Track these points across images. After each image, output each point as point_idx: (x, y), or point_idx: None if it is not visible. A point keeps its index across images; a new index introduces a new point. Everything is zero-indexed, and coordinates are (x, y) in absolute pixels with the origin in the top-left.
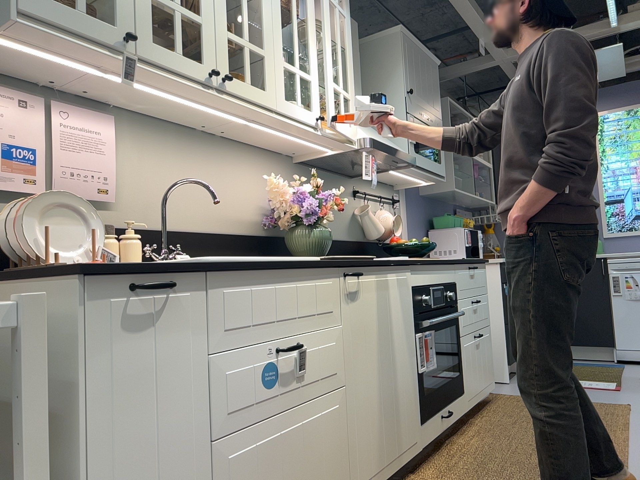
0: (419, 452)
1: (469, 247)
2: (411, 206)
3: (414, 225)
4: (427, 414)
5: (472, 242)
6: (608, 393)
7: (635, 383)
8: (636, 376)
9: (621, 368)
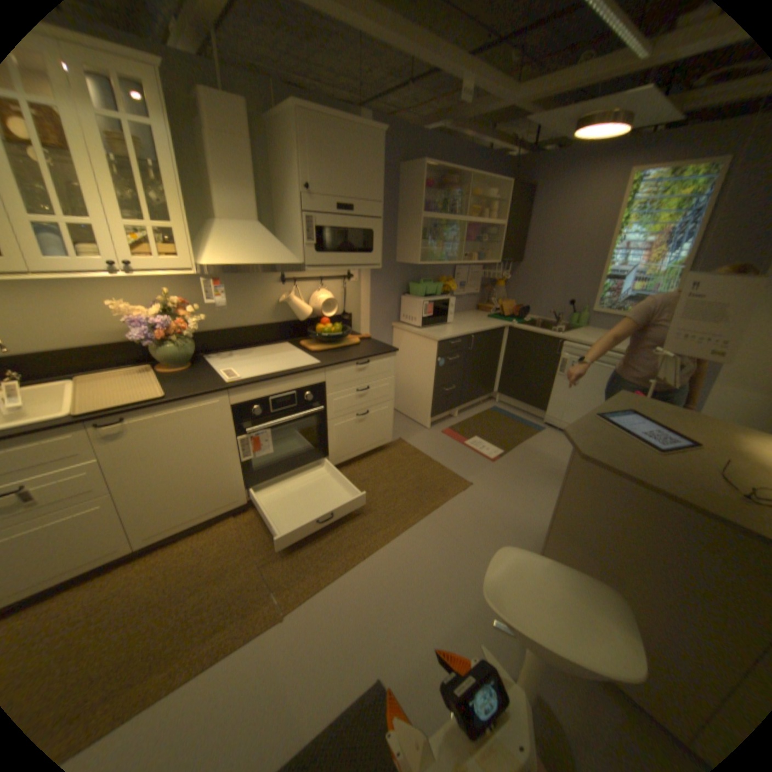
0: (242, 505)
1: (426, 318)
2: (377, 275)
3: (379, 293)
4: (256, 482)
5: (432, 312)
6: (479, 464)
7: (518, 456)
8: (531, 448)
9: (534, 434)
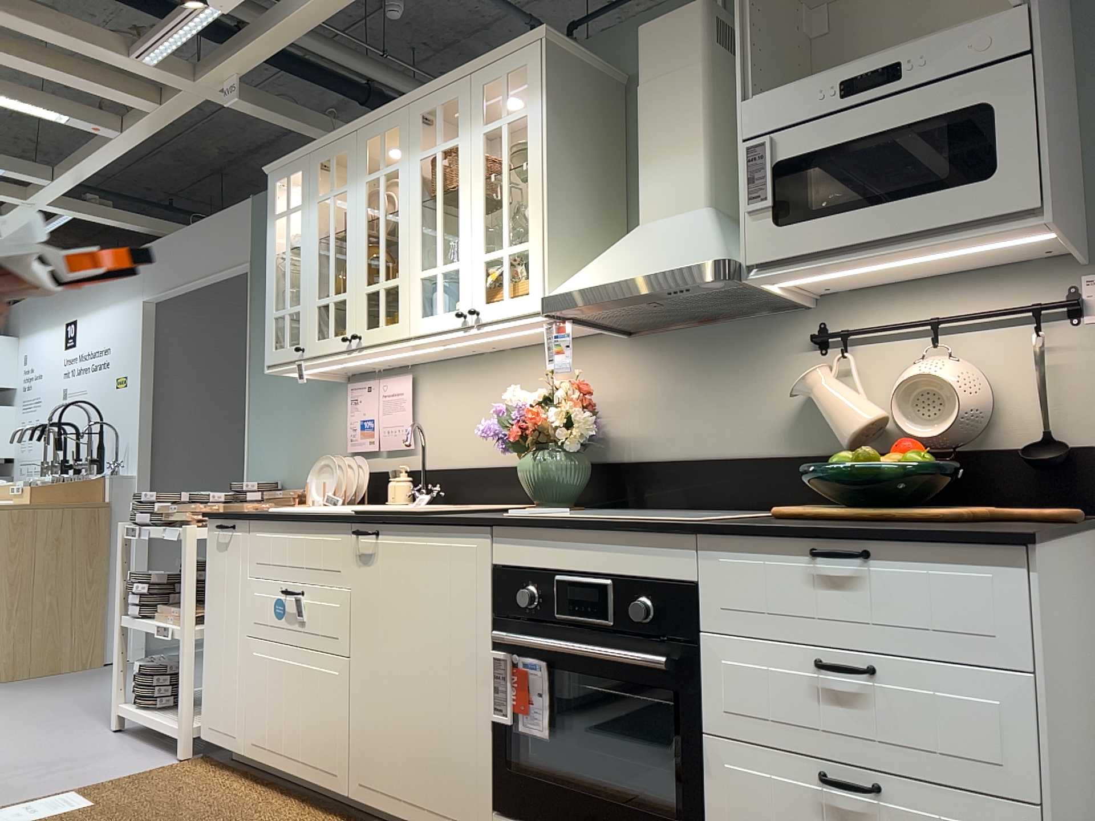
0: None
1: None
2: None
3: None
4: (514, 808)
5: None
6: None
7: None
8: None
9: None
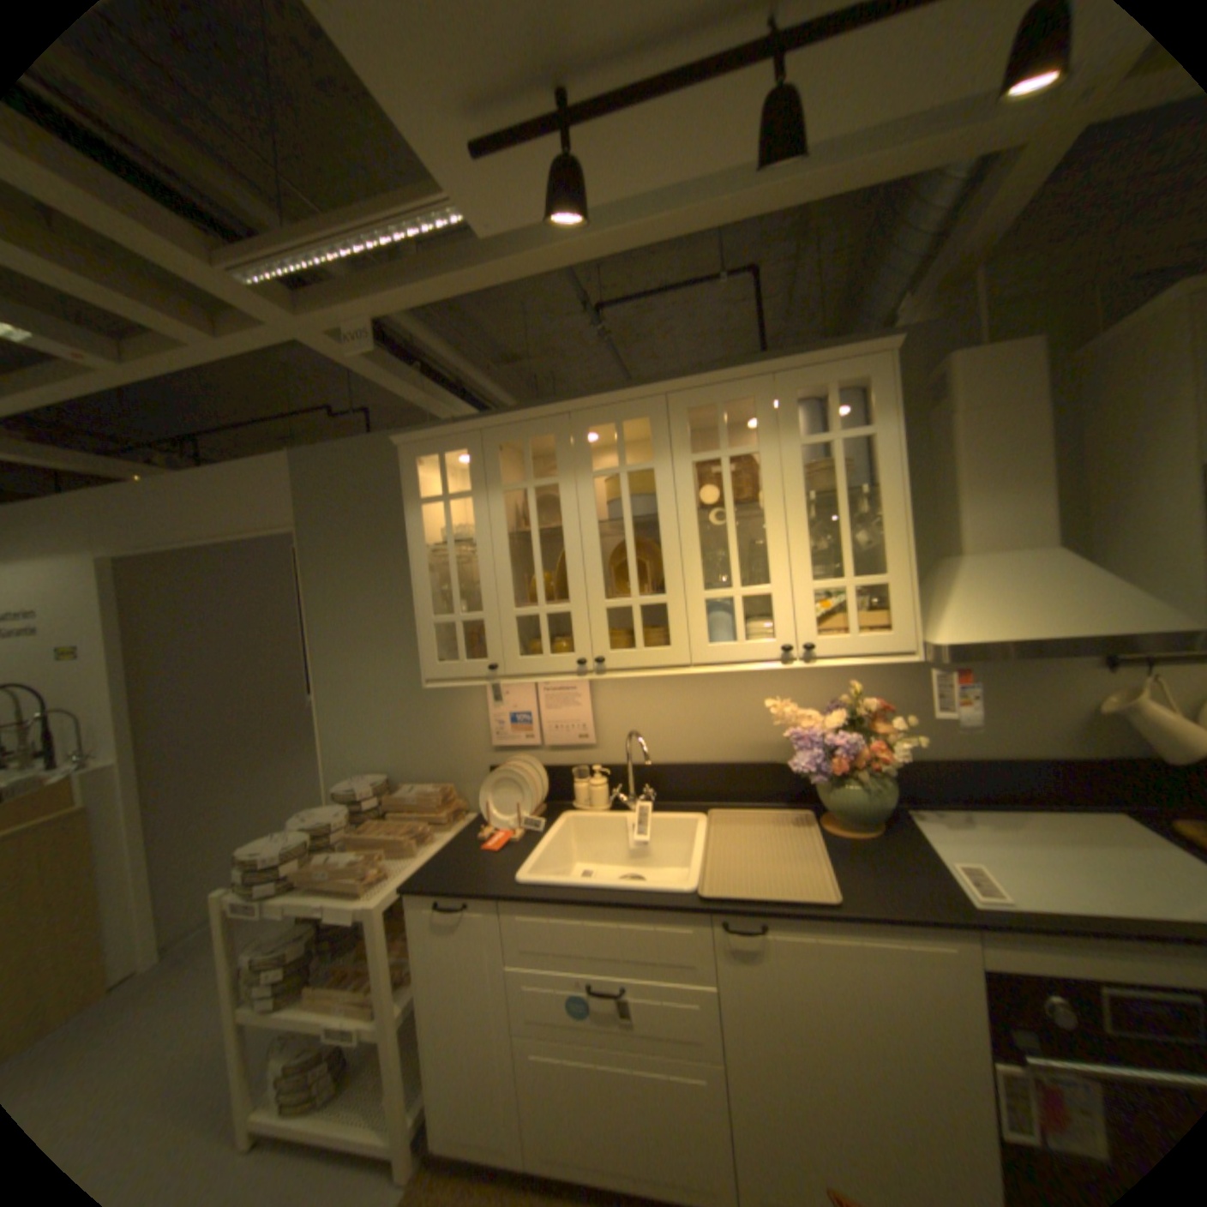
0: None
1: None
2: None
3: None
4: None
5: None
6: None
7: None
8: None
9: None
